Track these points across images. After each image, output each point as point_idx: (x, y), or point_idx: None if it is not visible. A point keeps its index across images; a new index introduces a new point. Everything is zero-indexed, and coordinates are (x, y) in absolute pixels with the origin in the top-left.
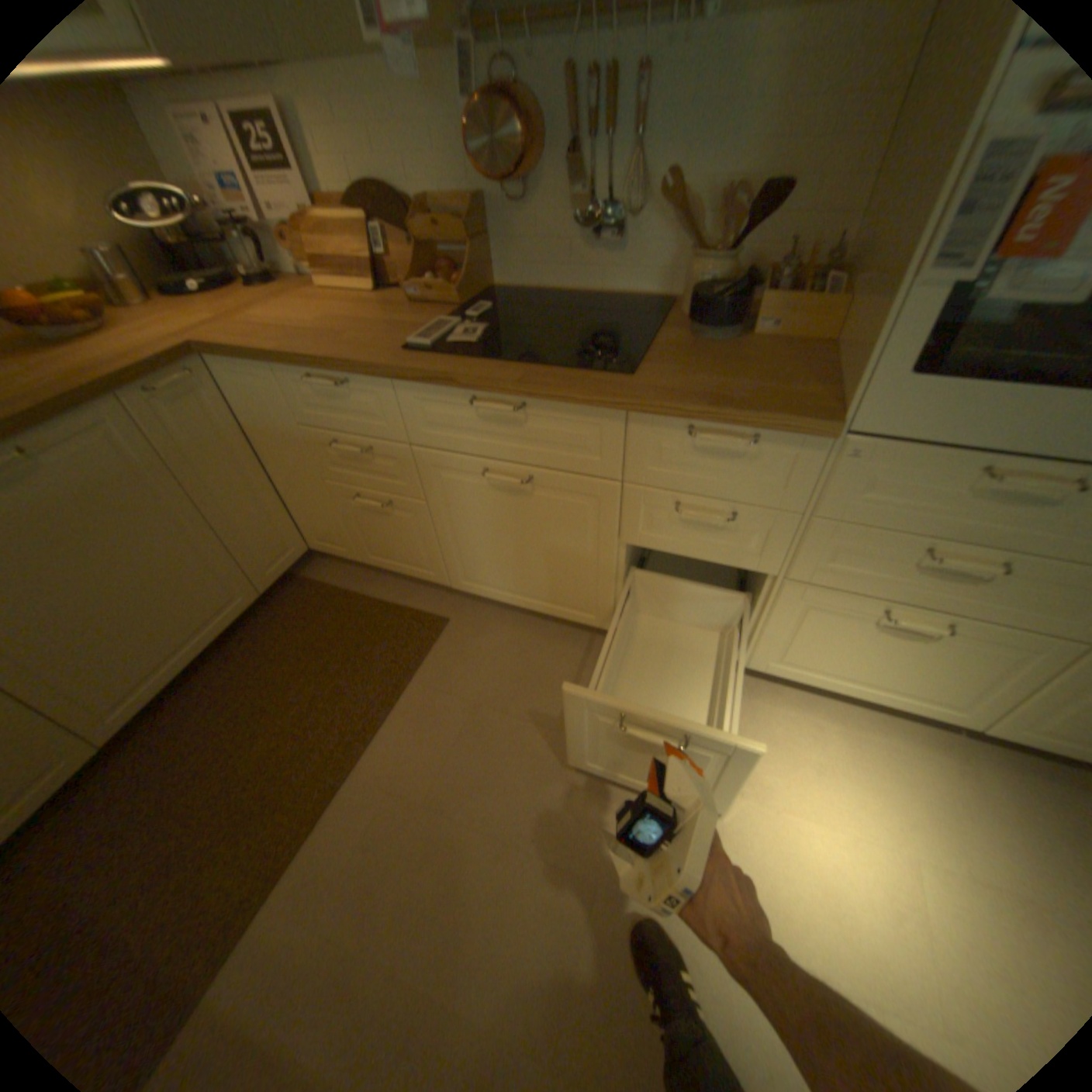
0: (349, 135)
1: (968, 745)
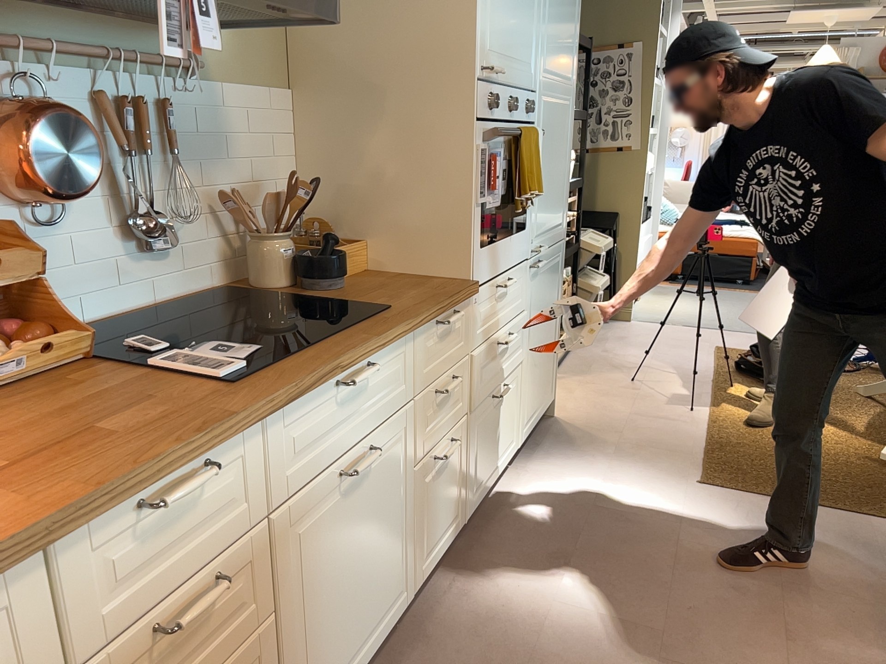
0: None
1: (514, 467)
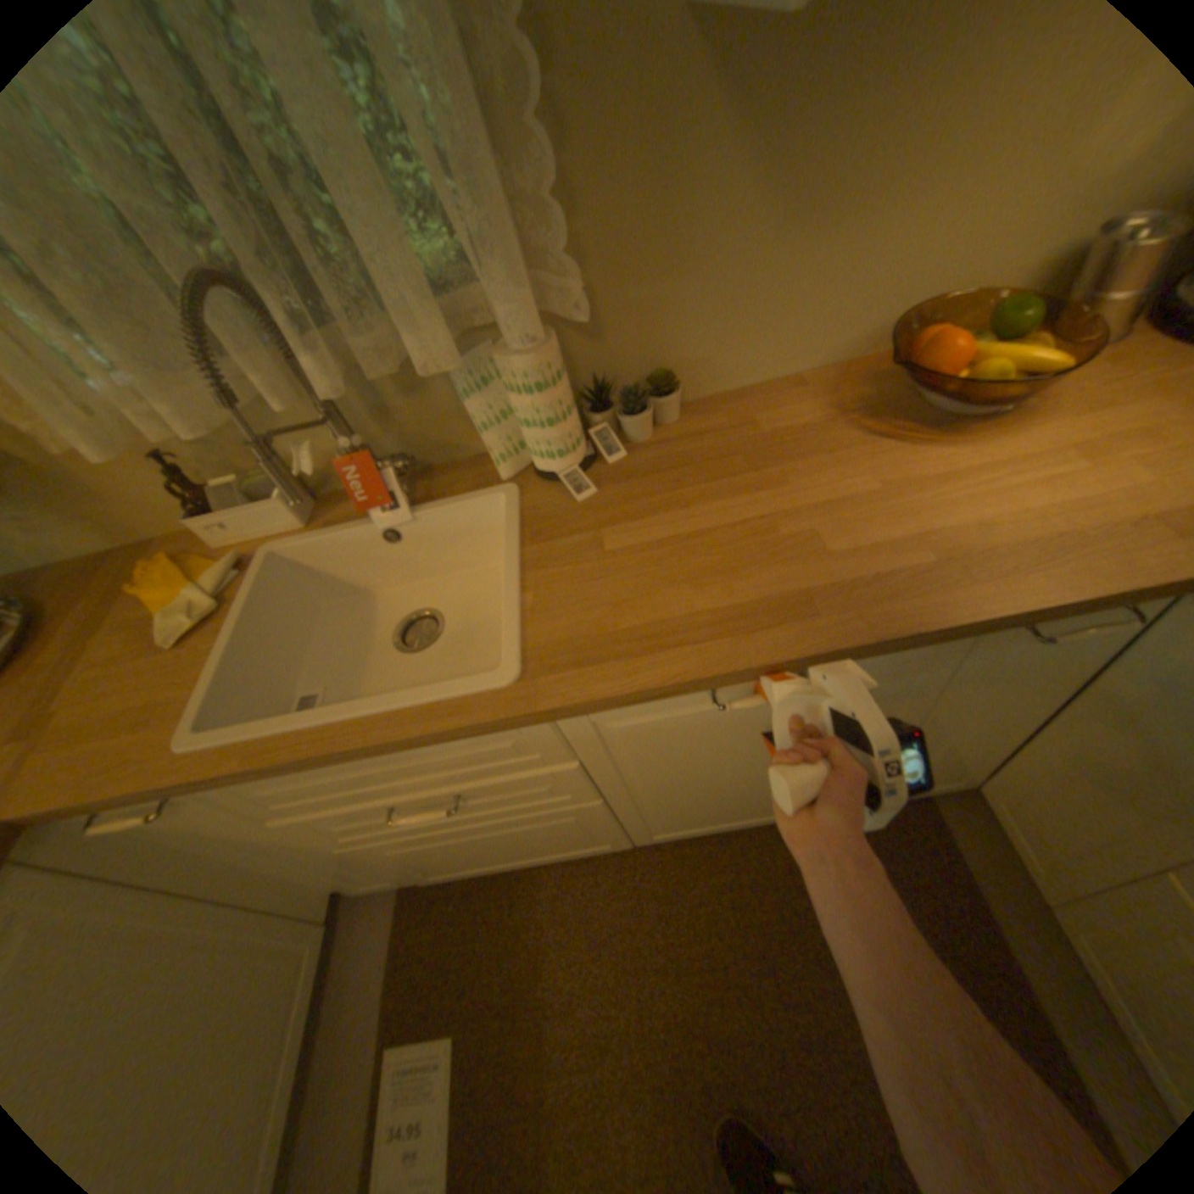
0: None
1: None
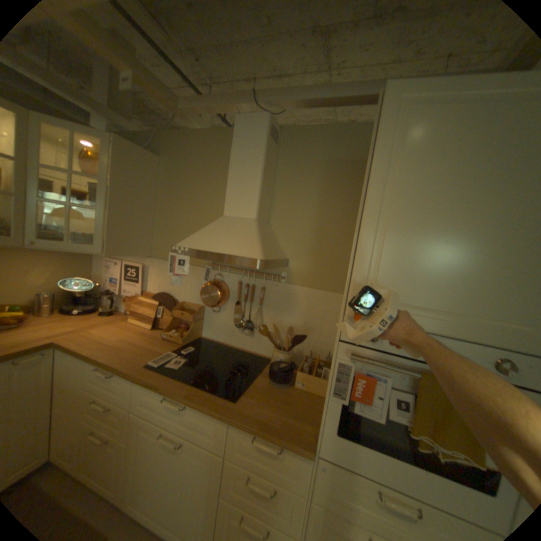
0: (164, 278)
1: None
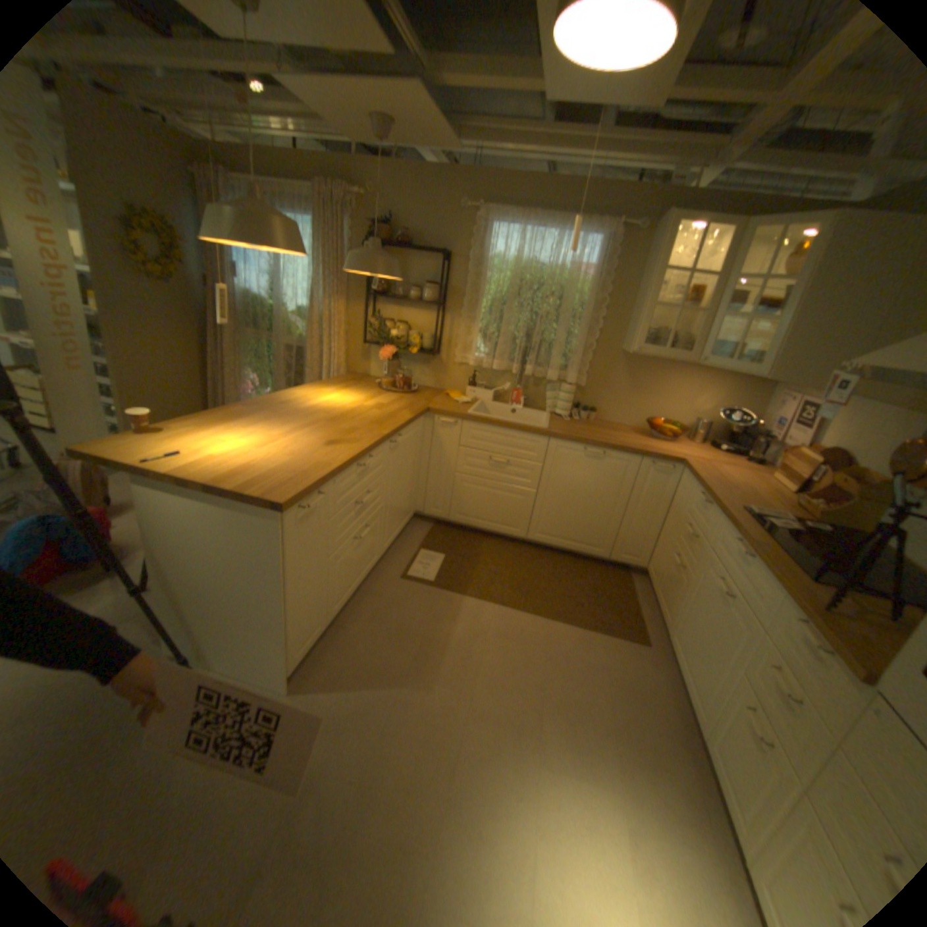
0: (853, 428)
1: None
